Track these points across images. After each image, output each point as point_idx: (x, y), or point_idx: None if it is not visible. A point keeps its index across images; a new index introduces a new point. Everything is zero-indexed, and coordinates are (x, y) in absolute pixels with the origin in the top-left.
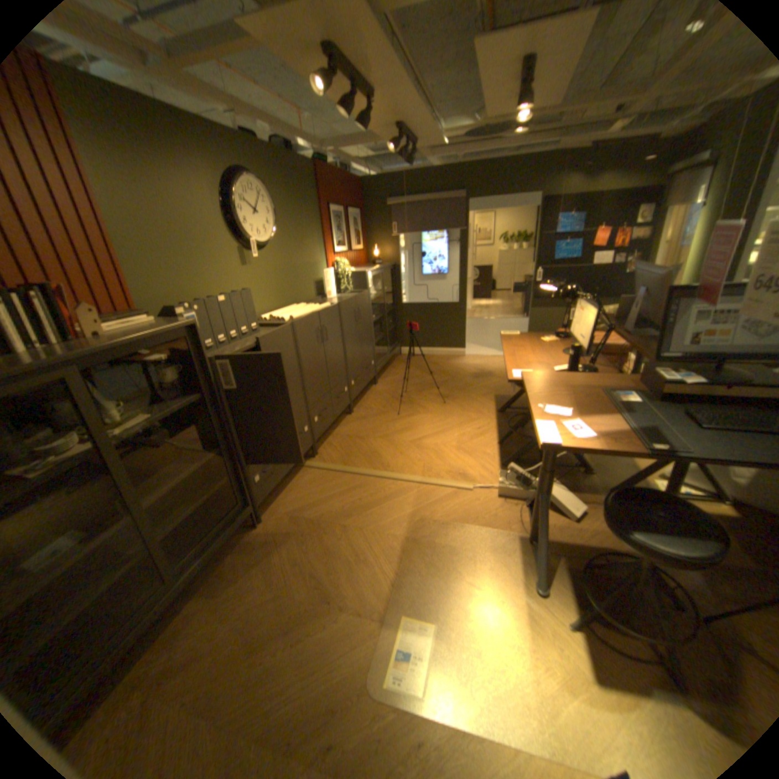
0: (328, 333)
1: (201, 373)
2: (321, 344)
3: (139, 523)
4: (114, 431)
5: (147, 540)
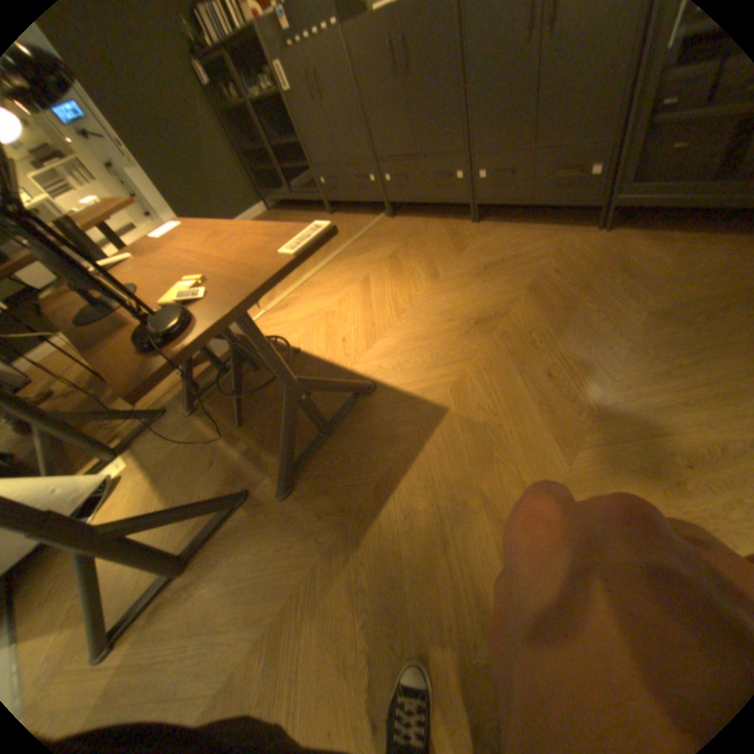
0: (415, 52)
1: (273, 70)
2: (396, 70)
3: (267, 150)
4: (257, 94)
5: (272, 161)
